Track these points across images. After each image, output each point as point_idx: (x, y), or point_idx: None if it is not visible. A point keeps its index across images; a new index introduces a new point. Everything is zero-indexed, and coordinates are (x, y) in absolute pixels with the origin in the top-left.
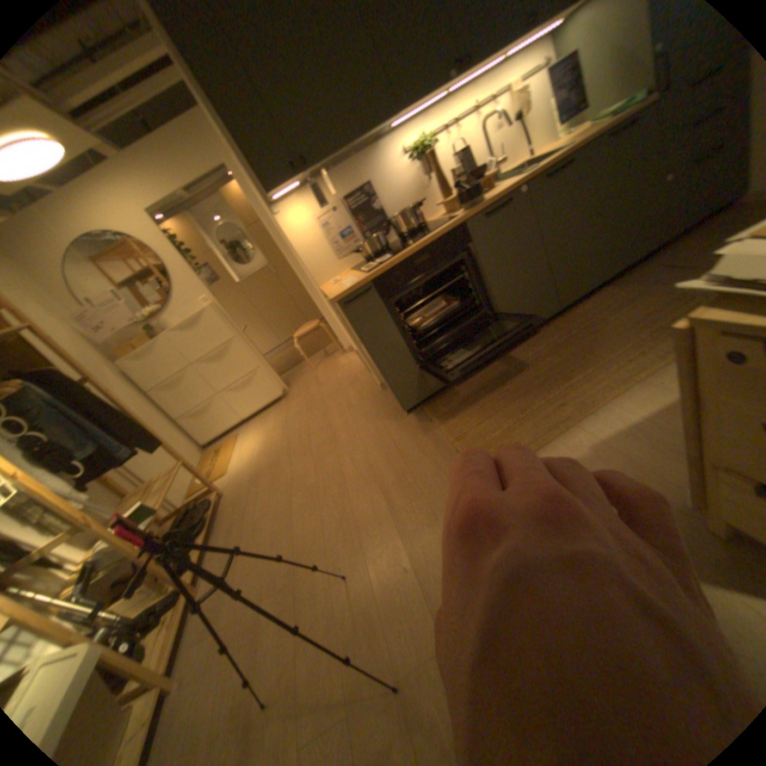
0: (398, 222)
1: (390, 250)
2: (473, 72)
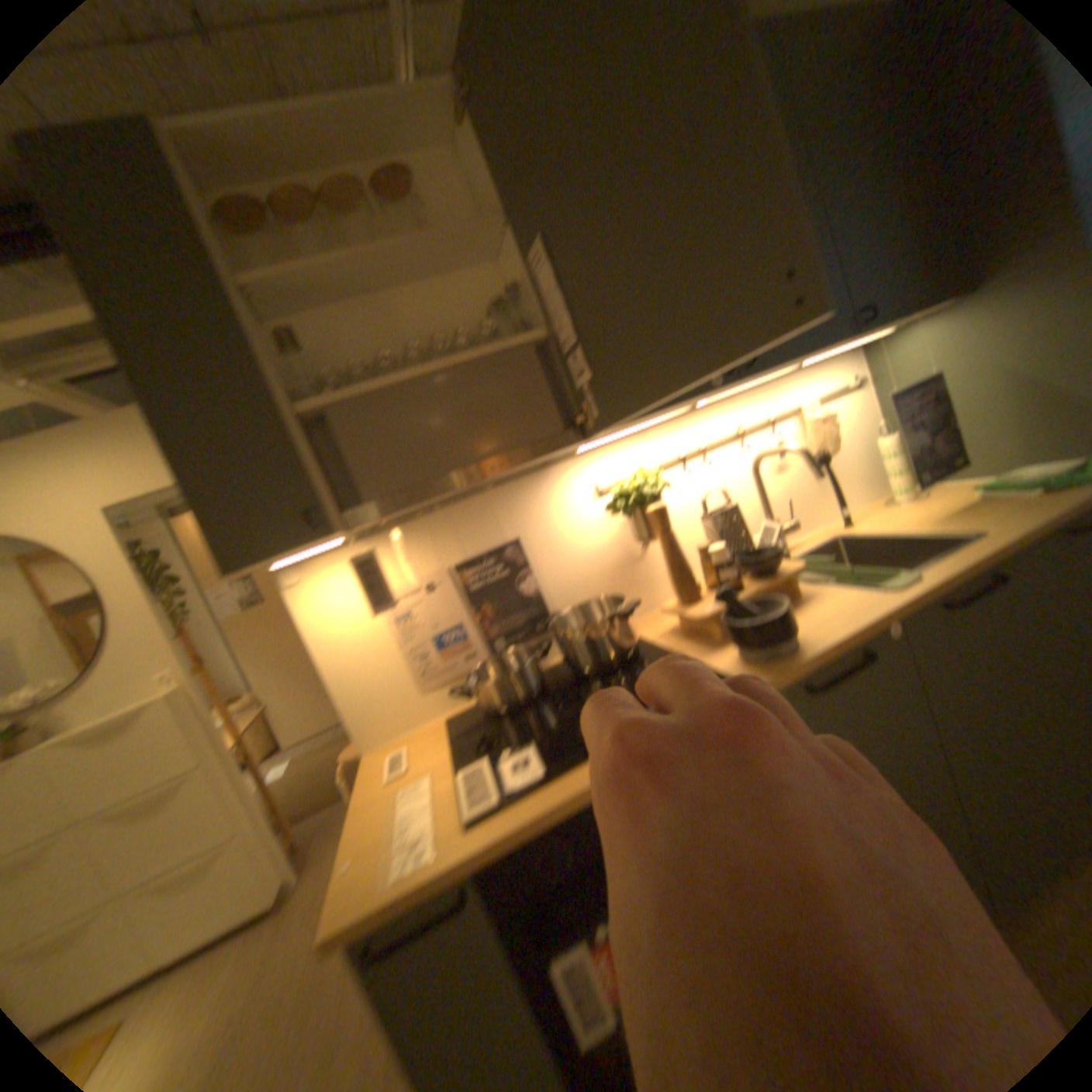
0: (574, 644)
1: (547, 701)
2: (746, 383)
